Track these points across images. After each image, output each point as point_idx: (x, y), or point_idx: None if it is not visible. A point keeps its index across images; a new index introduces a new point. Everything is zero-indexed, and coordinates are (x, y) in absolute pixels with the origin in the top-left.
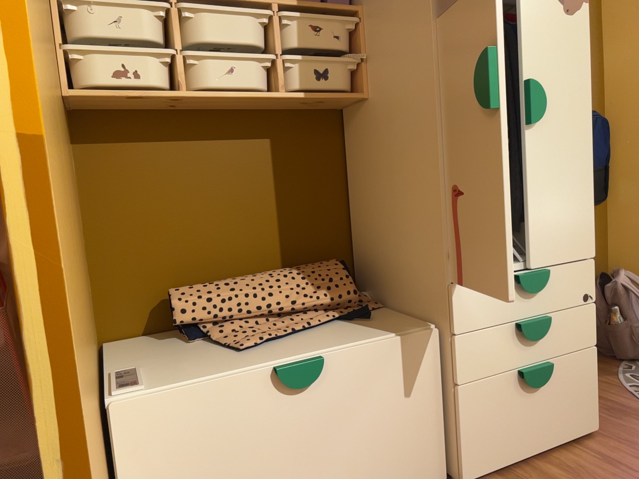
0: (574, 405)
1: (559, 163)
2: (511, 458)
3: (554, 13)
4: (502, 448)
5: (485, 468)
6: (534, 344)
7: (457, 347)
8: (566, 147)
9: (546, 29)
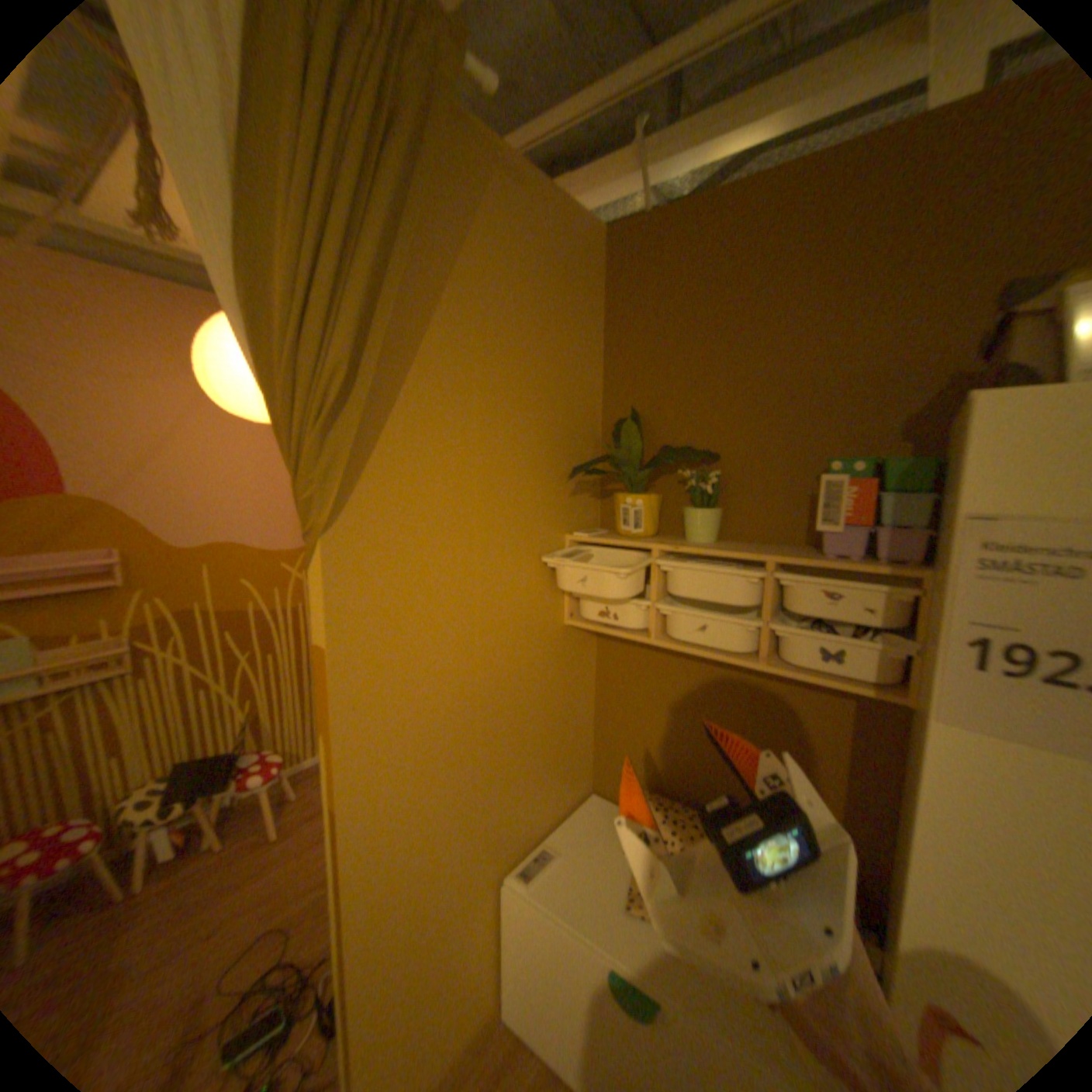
0: None
1: None
2: None
3: None
4: None
5: None
6: None
7: None
8: None
9: None
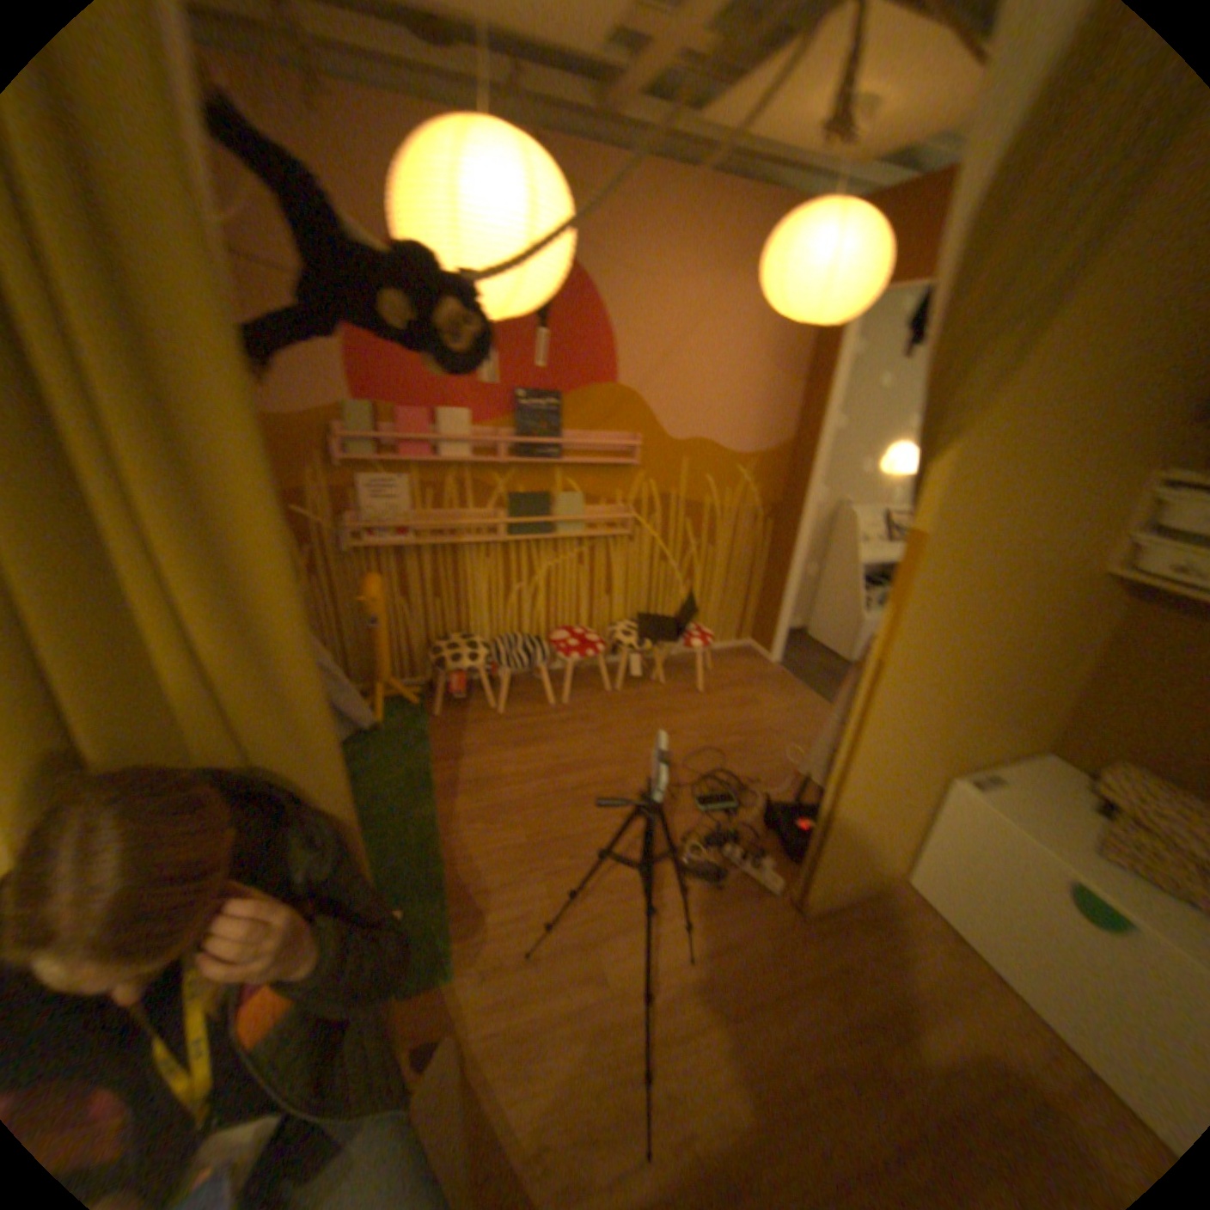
0: None
1: None
2: None
3: None
4: None
5: None
6: None
7: None
8: None
9: None
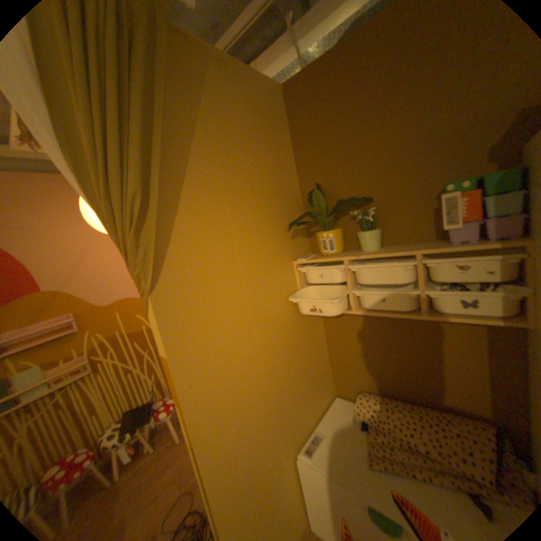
0: None
1: None
2: None
3: None
4: None
5: None
6: None
7: None
8: None
9: None
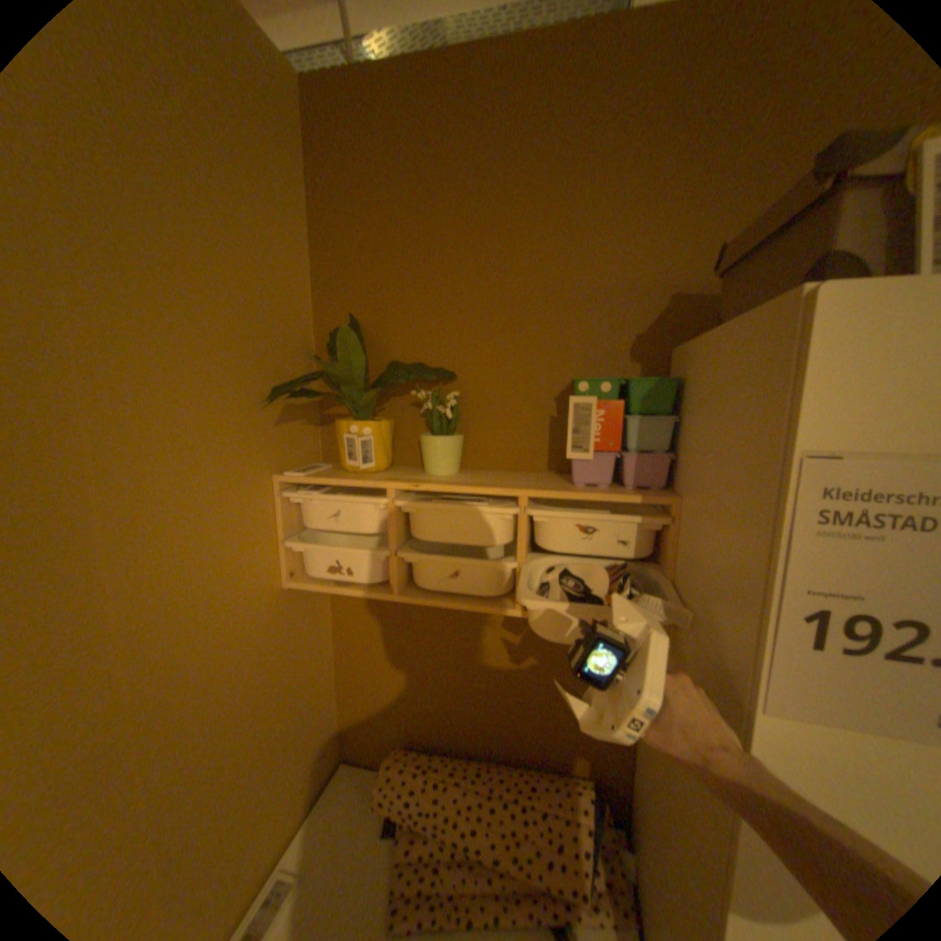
0: None
1: None
2: None
3: None
4: None
5: None
6: None
7: None
8: None
9: None
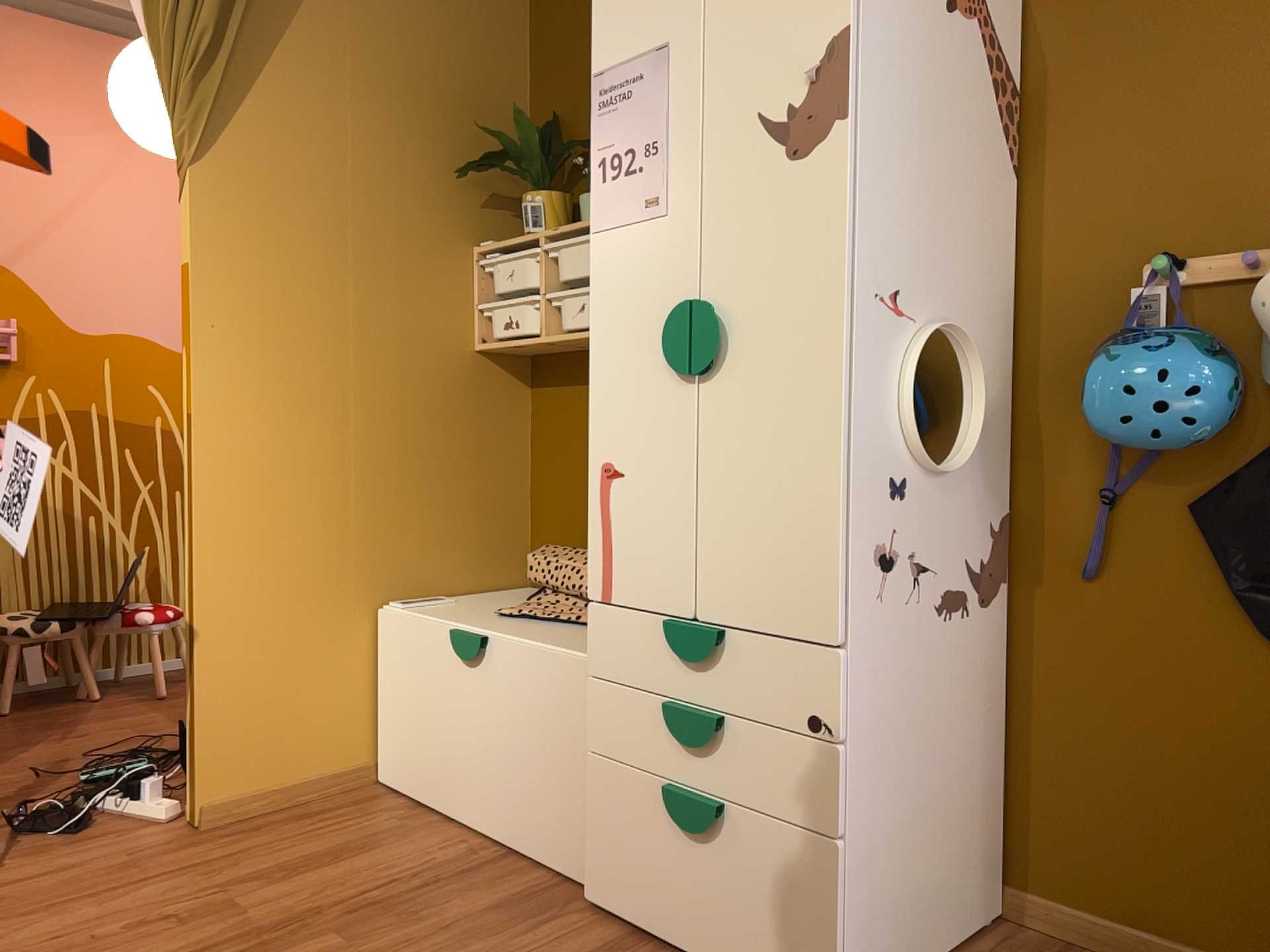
0: (774, 930)
1: (761, 442)
2: (650, 924)
3: (765, 168)
4: (638, 894)
5: (612, 904)
6: (693, 755)
7: (586, 694)
8: (779, 412)
9: (747, 202)
